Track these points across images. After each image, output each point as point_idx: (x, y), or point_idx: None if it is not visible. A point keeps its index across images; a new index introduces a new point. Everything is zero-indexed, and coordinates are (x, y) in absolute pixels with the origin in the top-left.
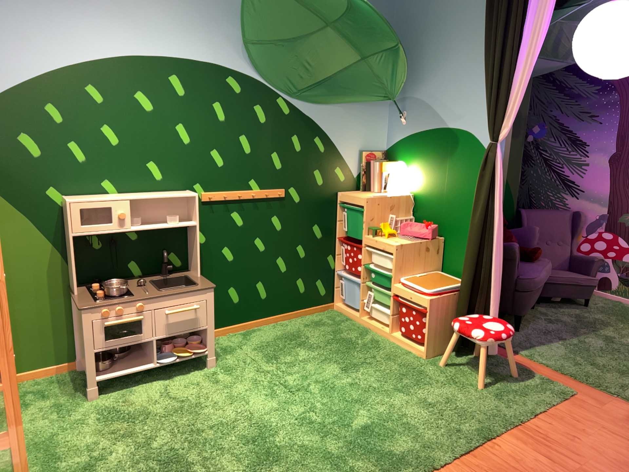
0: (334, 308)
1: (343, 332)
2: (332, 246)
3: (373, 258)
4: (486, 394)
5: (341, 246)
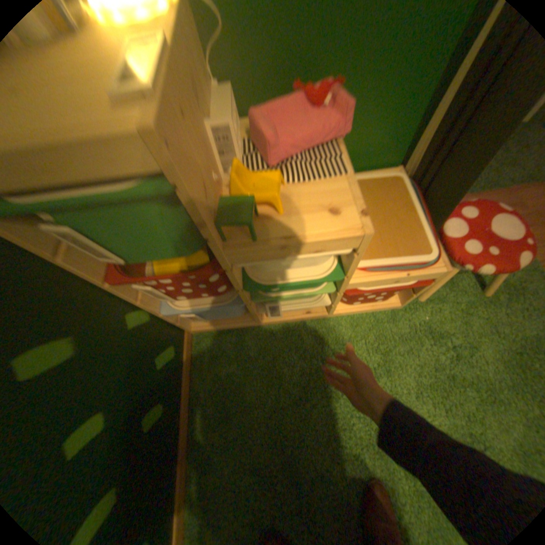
0: (191, 333)
1: (277, 368)
2: (110, 305)
3: (263, 266)
4: (501, 296)
5: (125, 282)
